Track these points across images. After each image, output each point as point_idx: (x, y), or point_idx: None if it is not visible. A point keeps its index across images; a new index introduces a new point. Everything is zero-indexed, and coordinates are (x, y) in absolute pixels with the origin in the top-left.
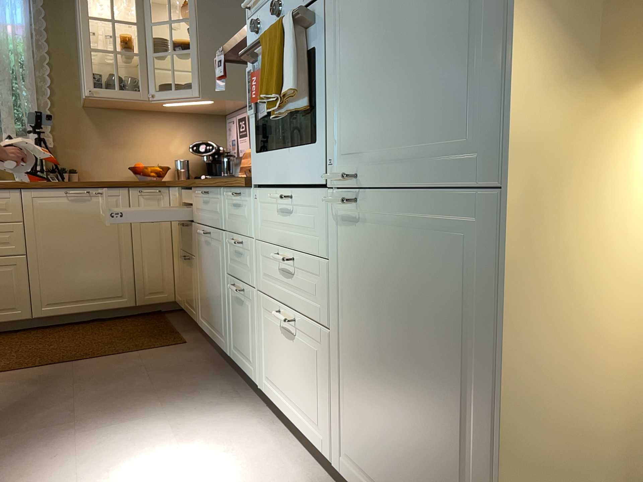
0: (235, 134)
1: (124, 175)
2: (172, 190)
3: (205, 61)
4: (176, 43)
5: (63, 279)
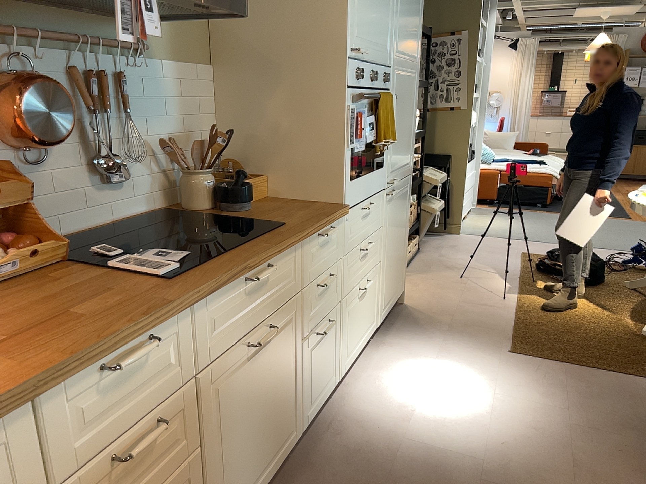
0: None
1: None
2: None
3: None
4: None
5: None
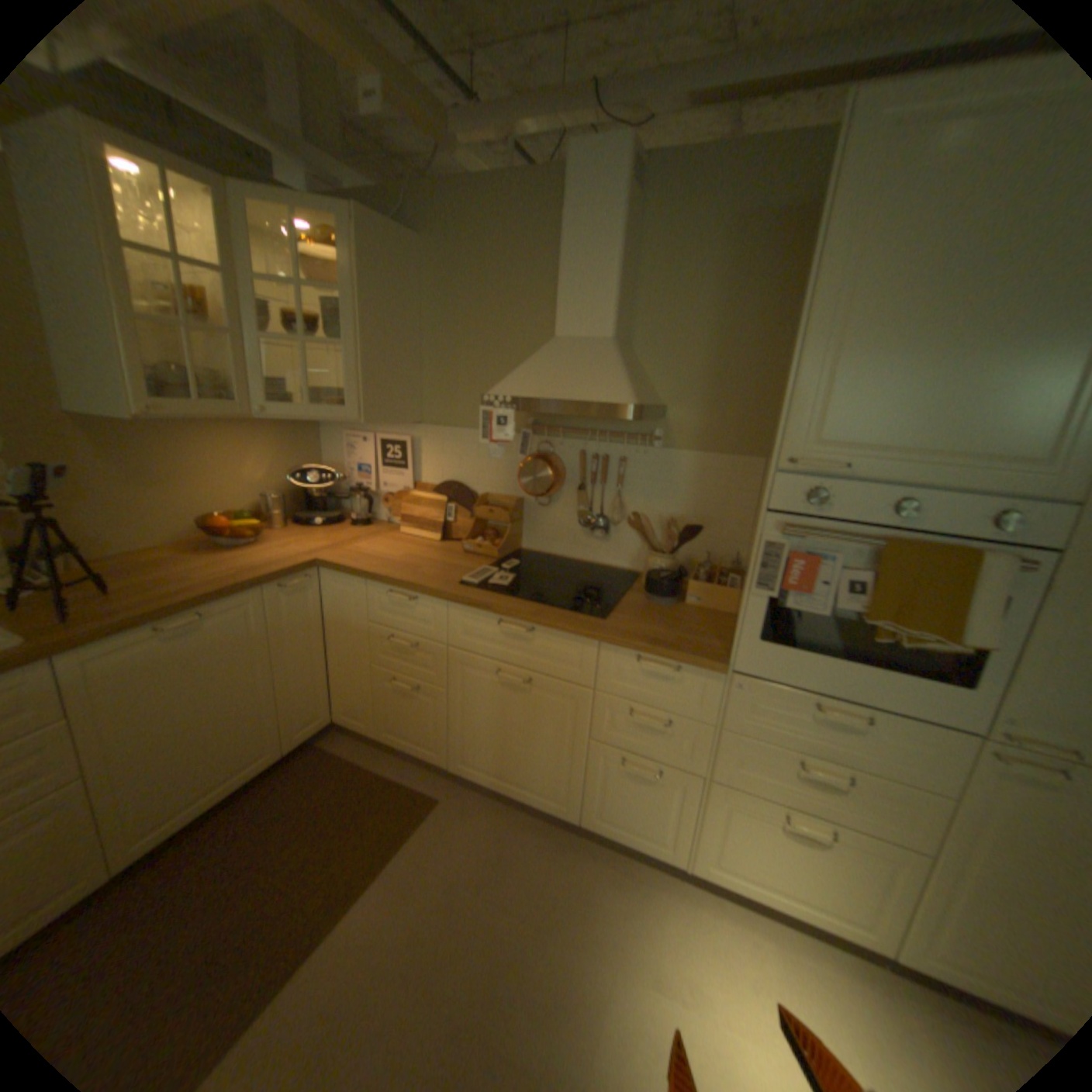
0: (373, 461)
1: (169, 534)
2: (338, 577)
3: (367, 364)
4: (279, 310)
5: (164, 781)
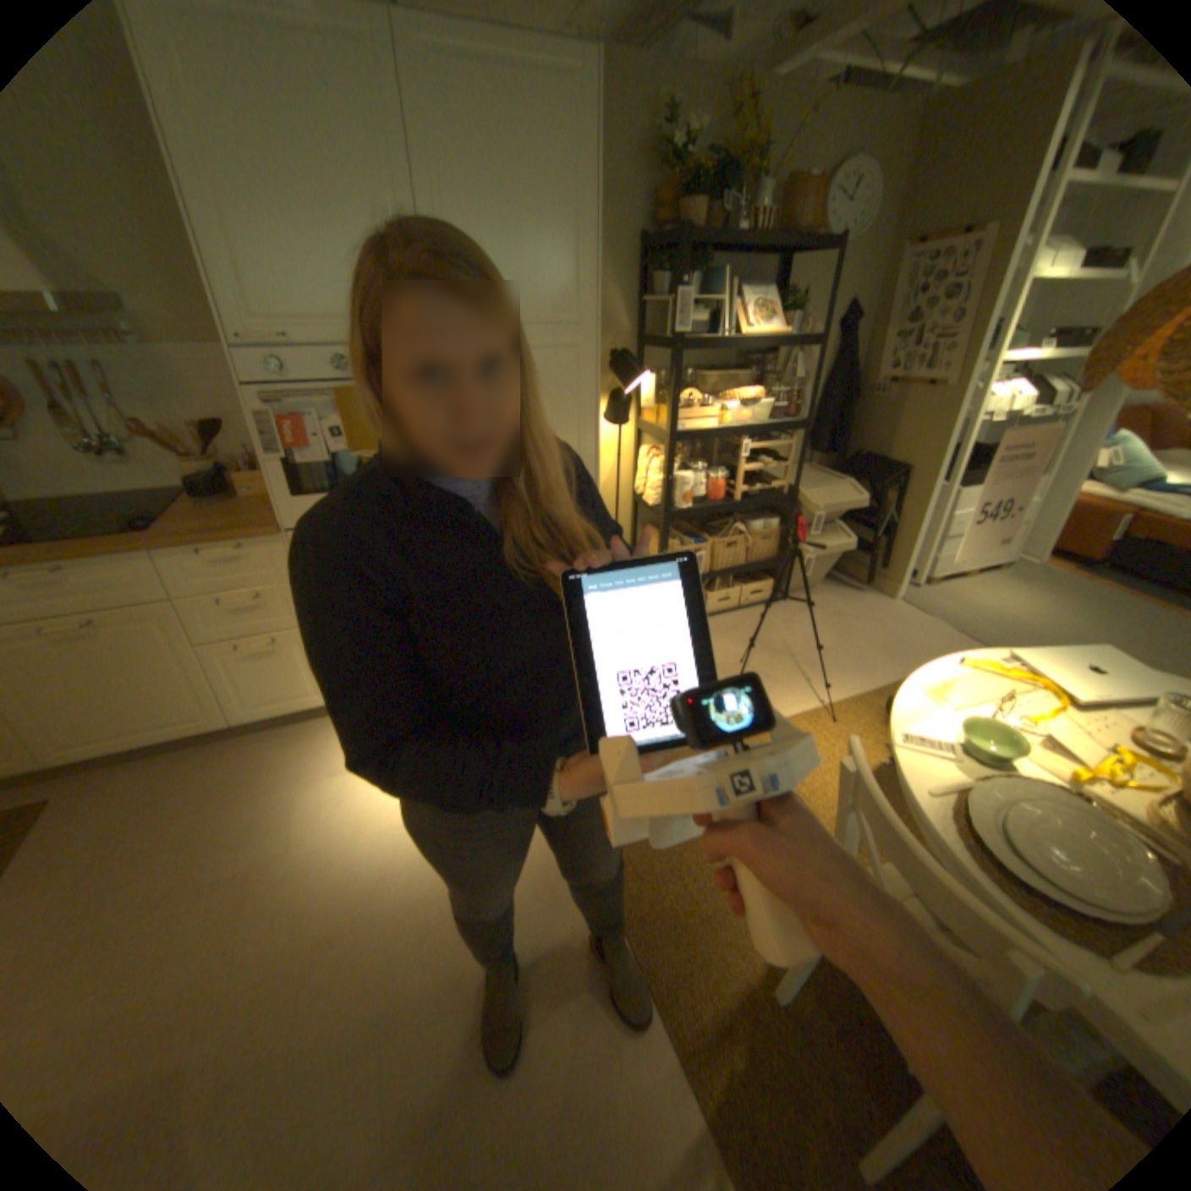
0: None
1: None
2: None
3: None
4: None
5: None
